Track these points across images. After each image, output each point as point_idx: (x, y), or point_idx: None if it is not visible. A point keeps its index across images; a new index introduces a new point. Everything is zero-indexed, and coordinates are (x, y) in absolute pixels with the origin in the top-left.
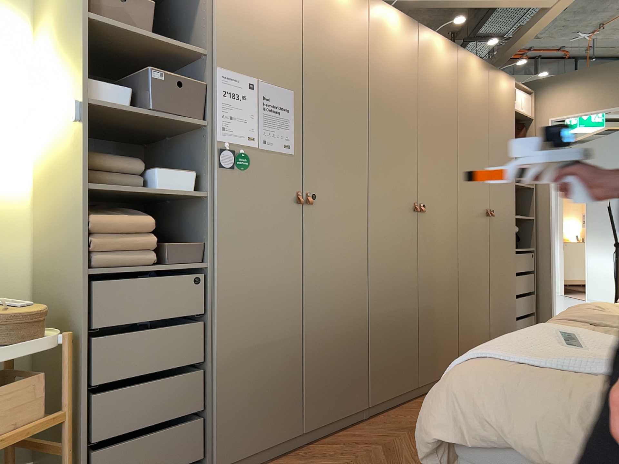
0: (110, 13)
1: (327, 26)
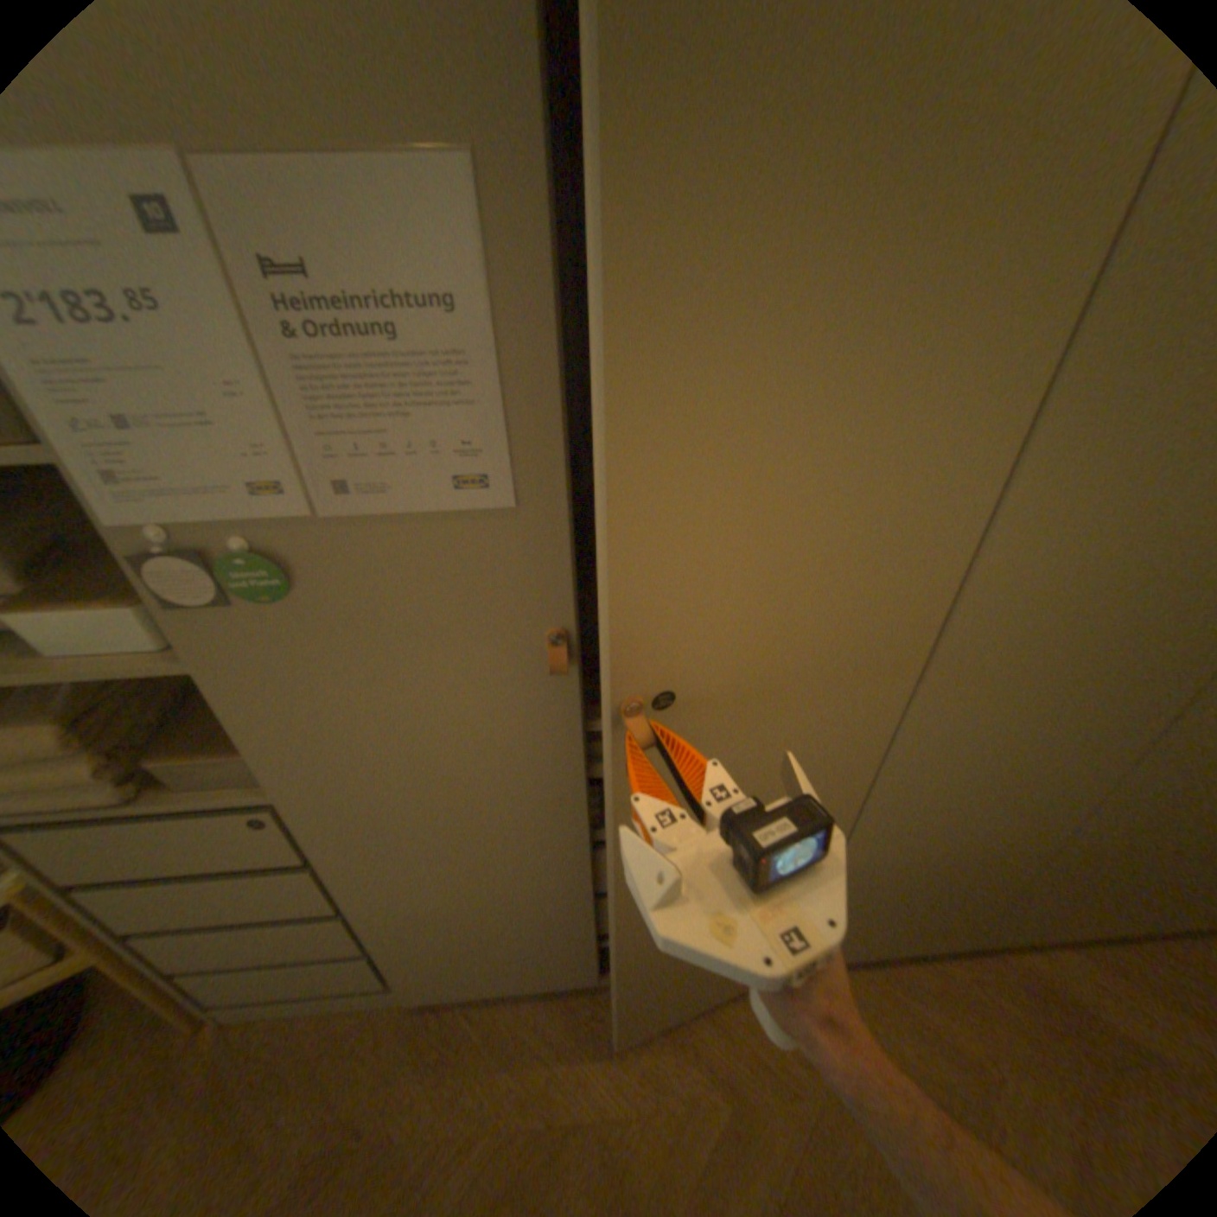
0: None
1: None
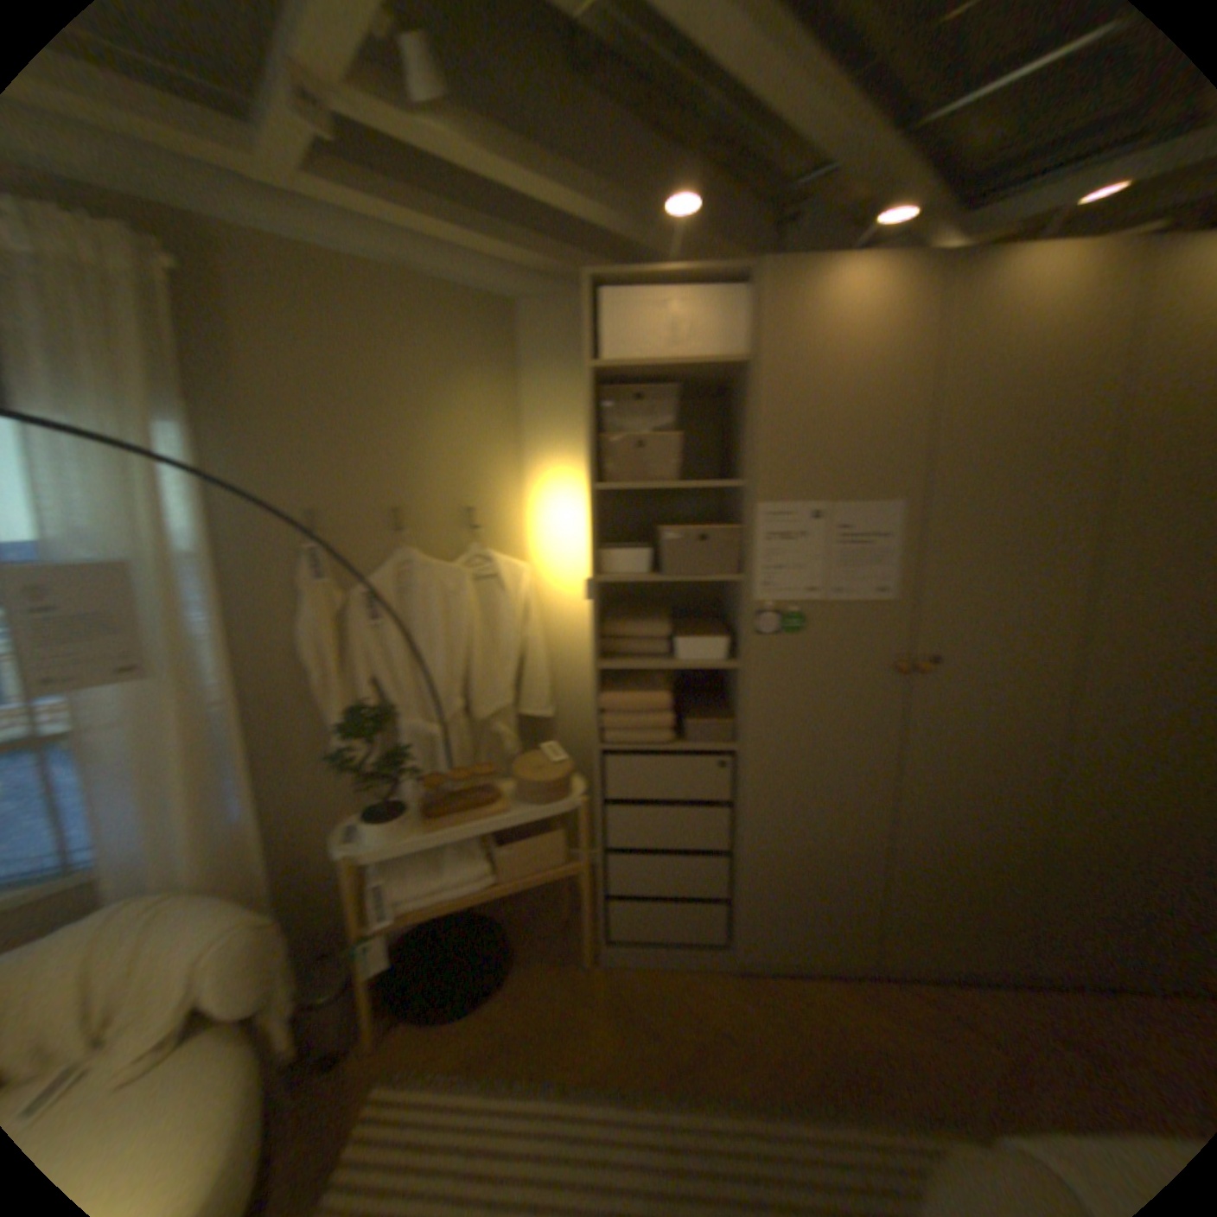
0: (629, 466)
1: (1005, 361)
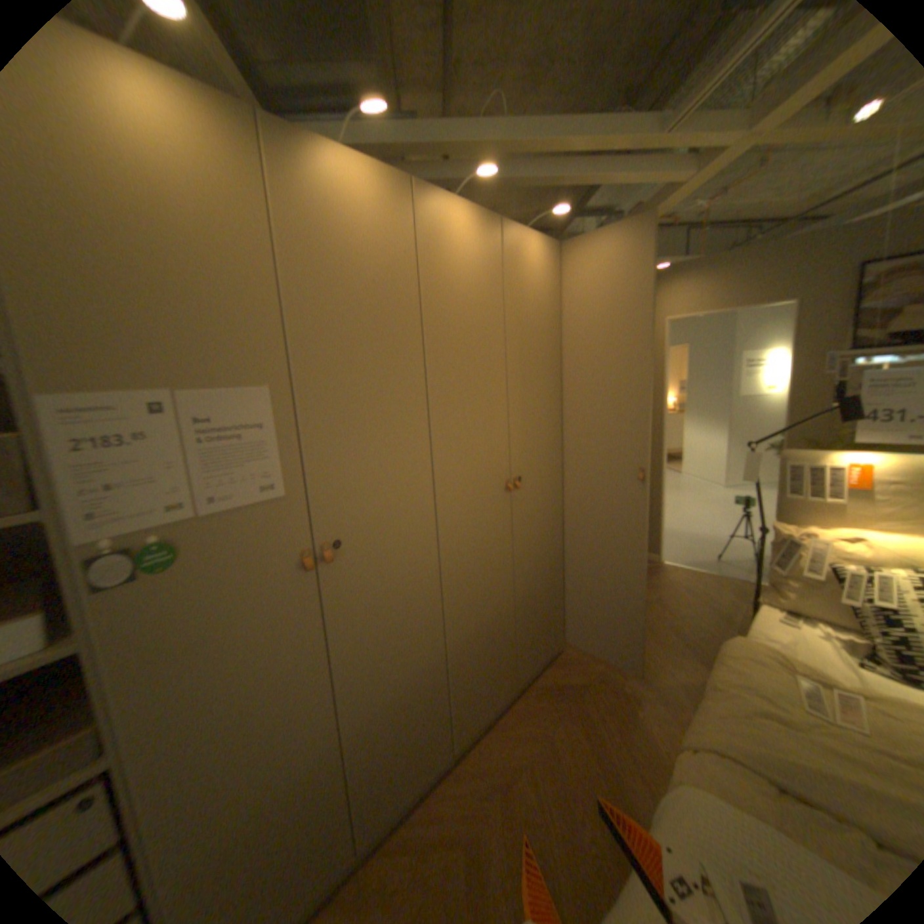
0: None
1: (333, 252)
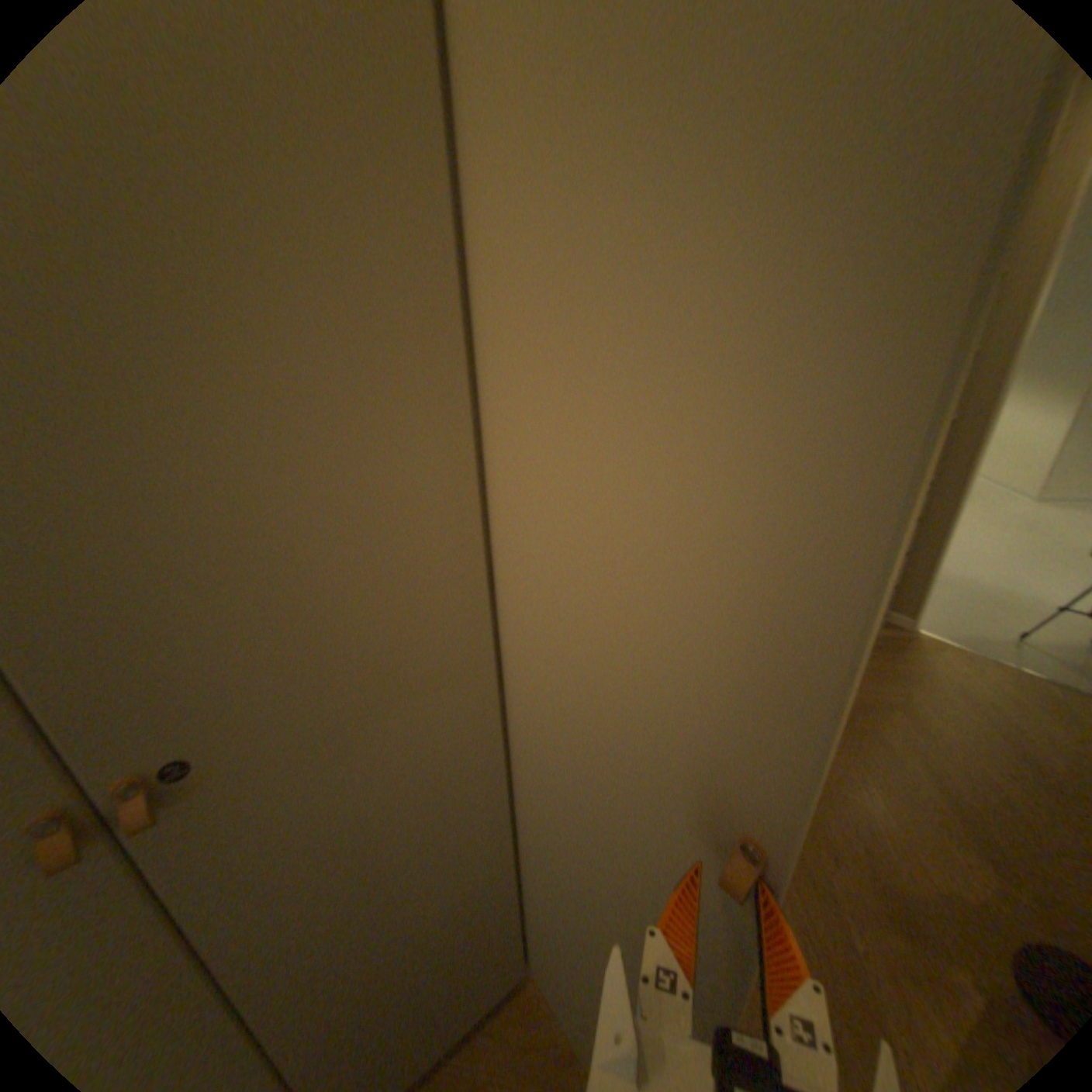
0: None
1: None
